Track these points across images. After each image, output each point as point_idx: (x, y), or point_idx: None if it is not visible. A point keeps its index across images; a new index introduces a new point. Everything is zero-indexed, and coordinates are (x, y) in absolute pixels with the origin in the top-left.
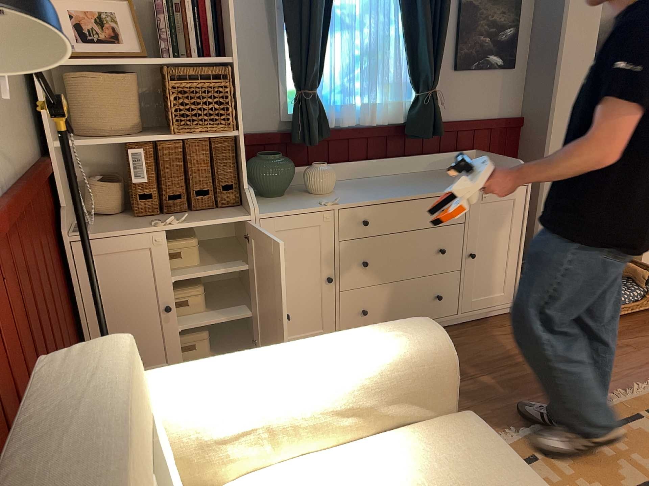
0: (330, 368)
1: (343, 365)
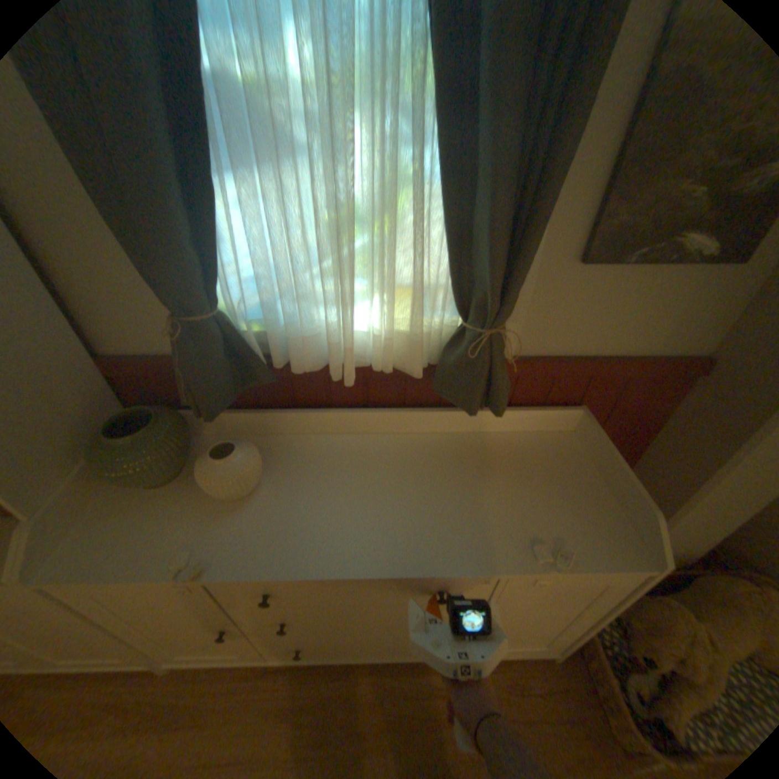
0: None
1: None
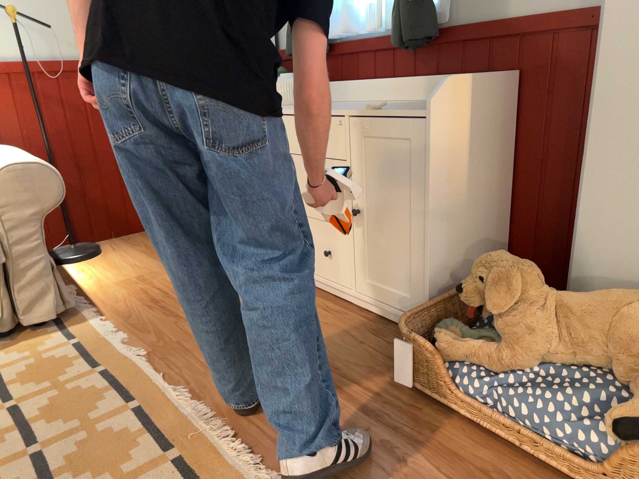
0: None
1: None
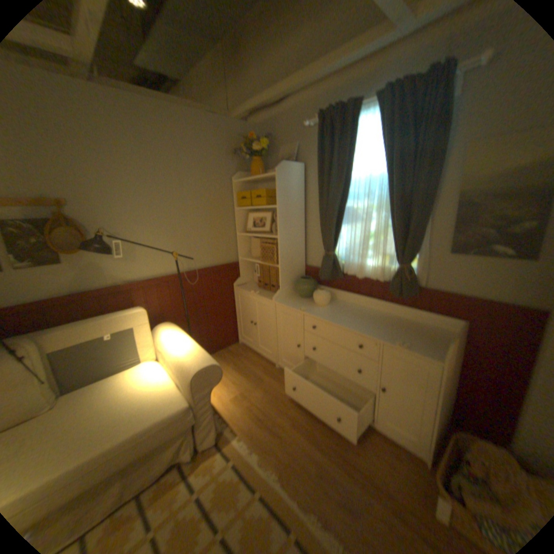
0: (176, 352)
1: (177, 354)
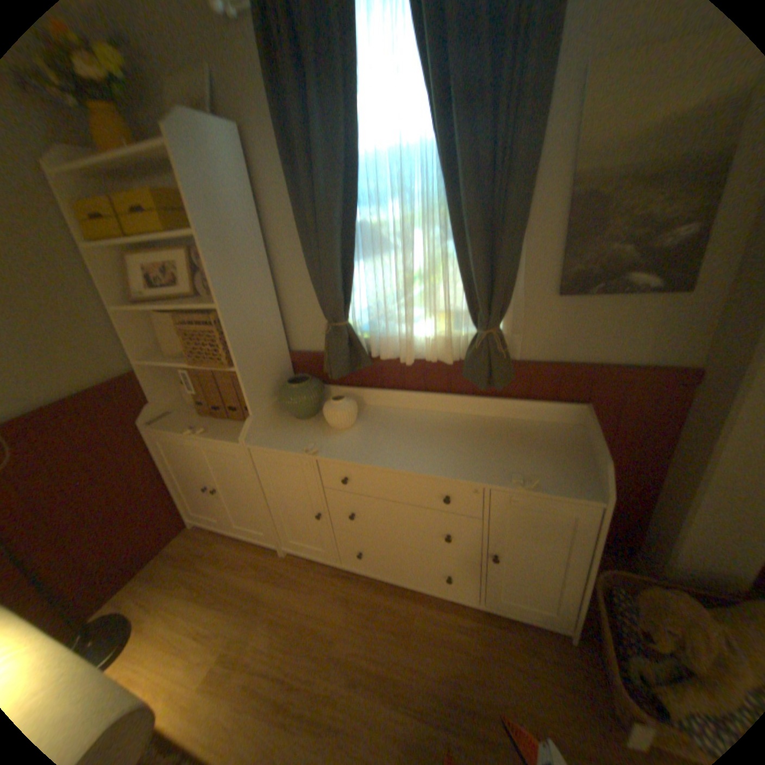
0: None
1: None
